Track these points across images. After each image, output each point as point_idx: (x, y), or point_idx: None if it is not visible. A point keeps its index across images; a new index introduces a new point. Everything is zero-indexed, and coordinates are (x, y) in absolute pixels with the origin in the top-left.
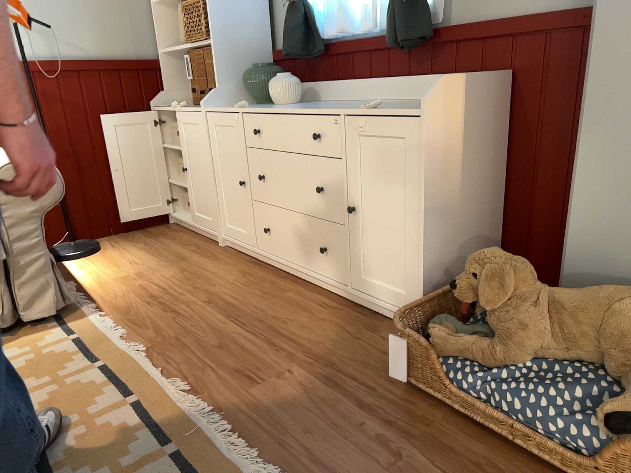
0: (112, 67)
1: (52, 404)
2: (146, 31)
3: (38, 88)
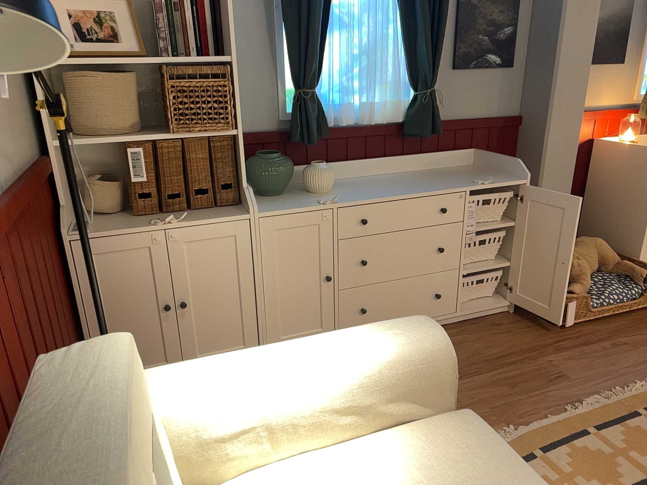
0: (36, 180)
1: (604, 479)
2: (26, 108)
3: (5, 254)
